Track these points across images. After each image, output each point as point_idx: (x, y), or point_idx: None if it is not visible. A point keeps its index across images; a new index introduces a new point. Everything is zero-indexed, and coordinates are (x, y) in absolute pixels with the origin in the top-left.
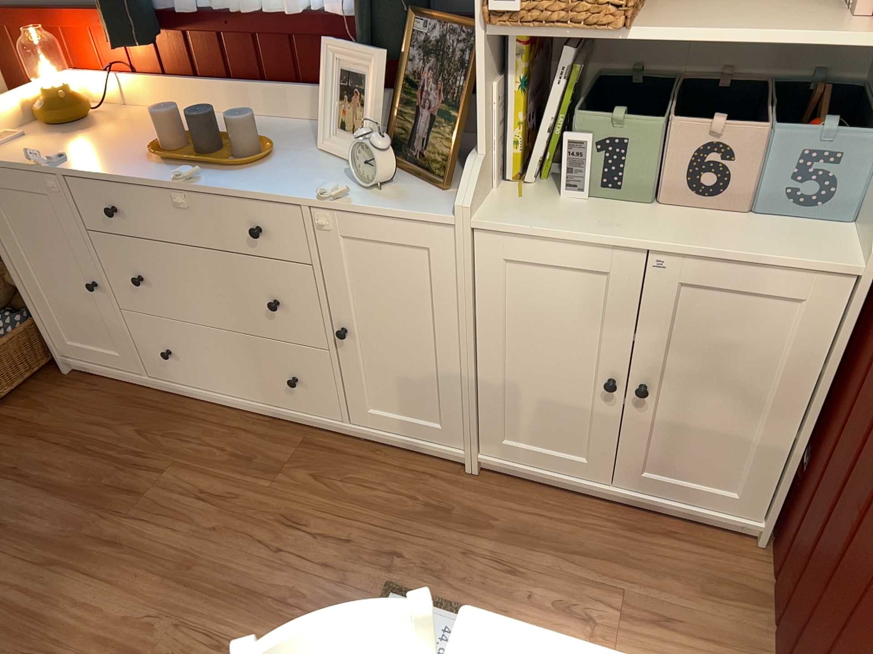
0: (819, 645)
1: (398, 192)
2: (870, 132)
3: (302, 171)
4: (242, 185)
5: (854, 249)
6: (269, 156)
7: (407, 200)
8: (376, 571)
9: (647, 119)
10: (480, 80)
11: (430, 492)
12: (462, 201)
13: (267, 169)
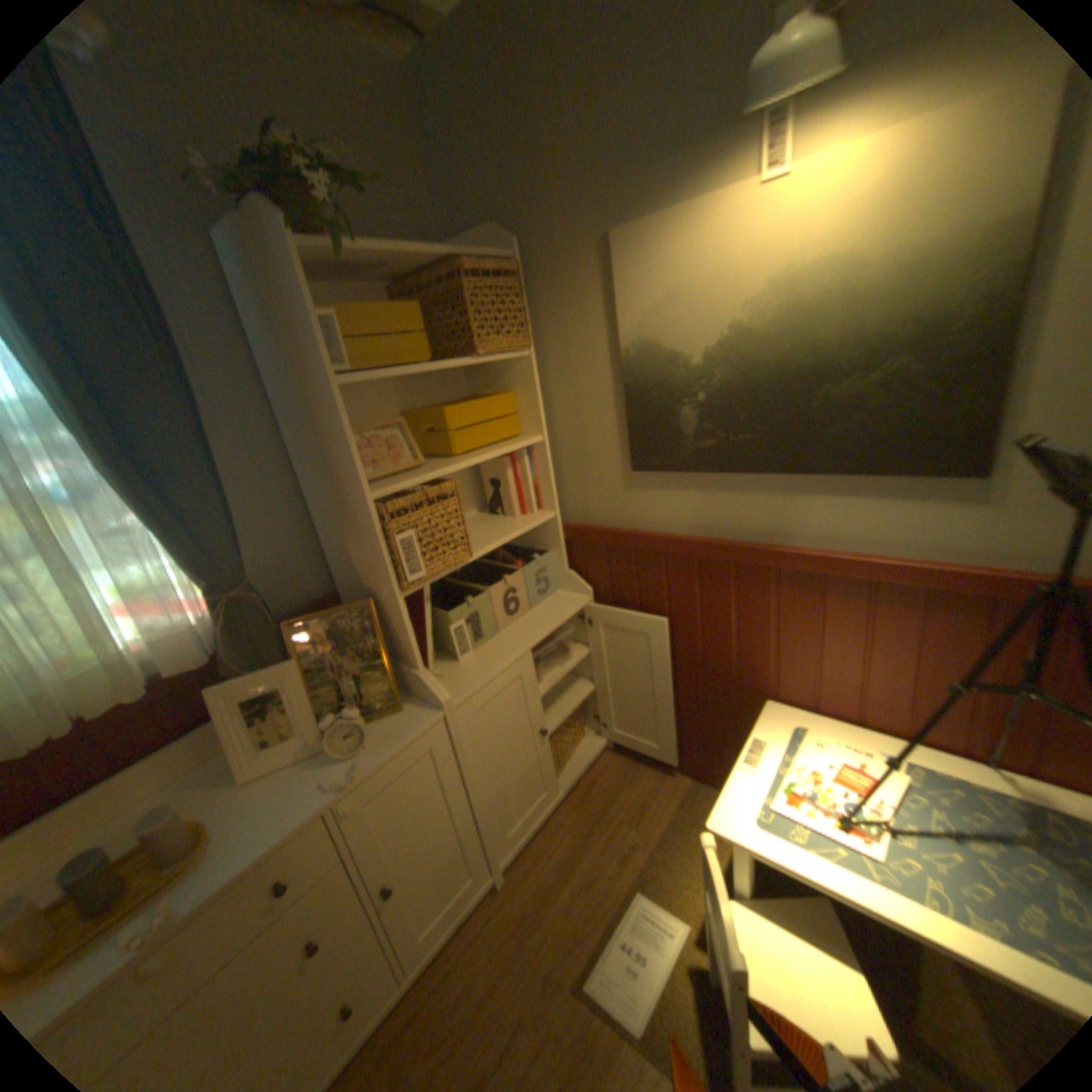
0: (702, 727)
1: (376, 738)
2: (546, 551)
3: (258, 807)
4: (228, 867)
5: (578, 592)
6: (201, 831)
7: (392, 735)
8: (560, 1004)
9: (478, 594)
10: (403, 624)
11: (503, 931)
12: (440, 698)
13: (216, 840)
